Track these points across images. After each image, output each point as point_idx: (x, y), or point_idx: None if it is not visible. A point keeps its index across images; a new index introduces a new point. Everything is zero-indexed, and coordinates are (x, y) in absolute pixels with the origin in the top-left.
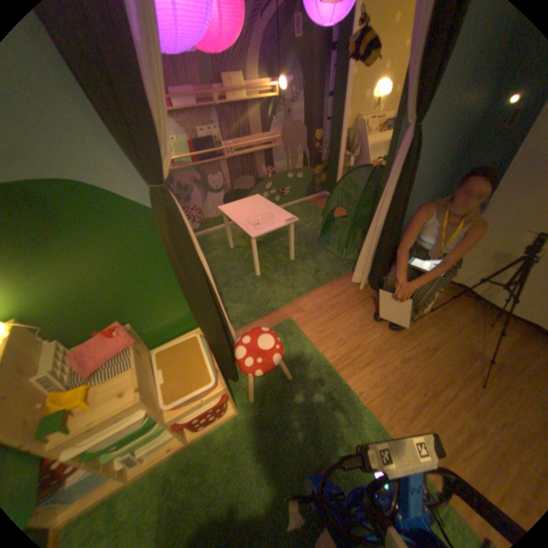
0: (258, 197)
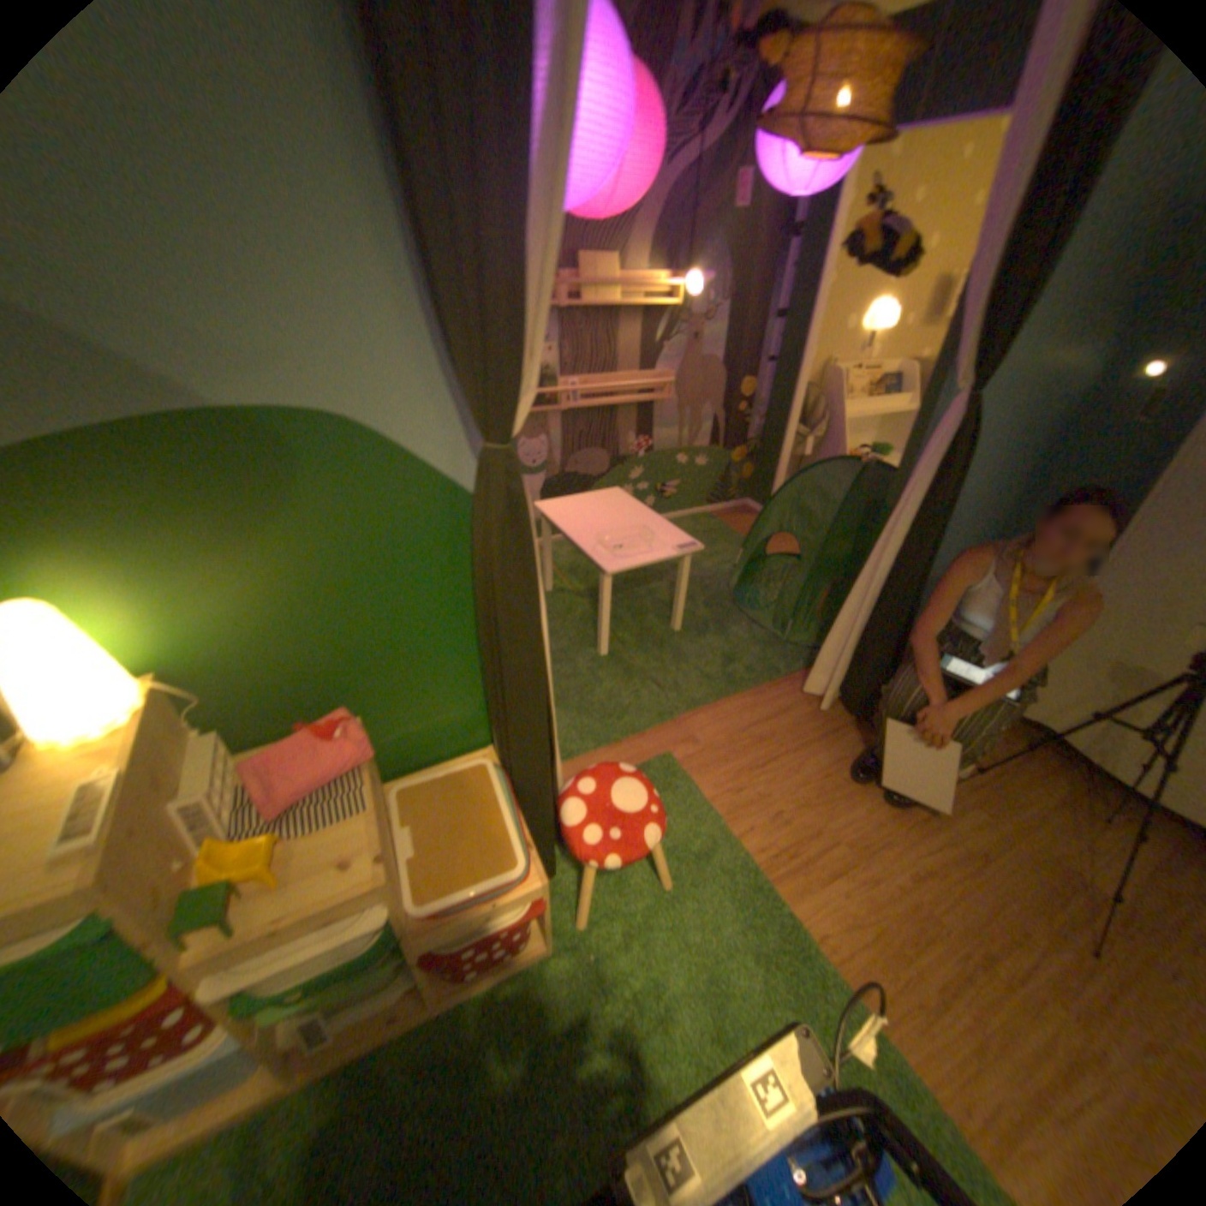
0: (618, 494)
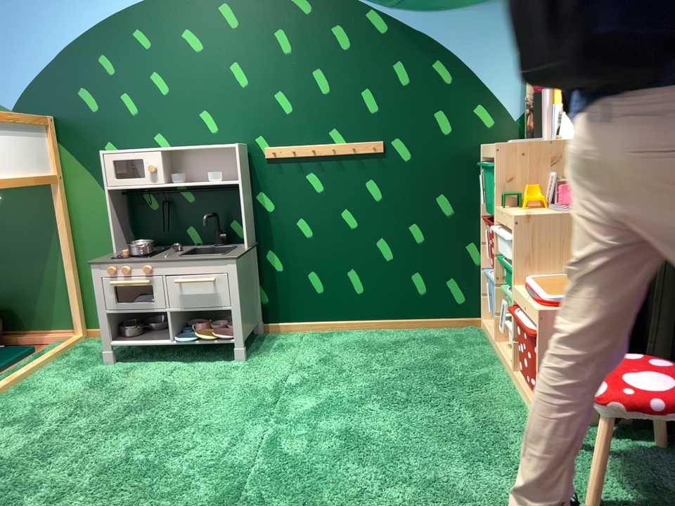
0: None
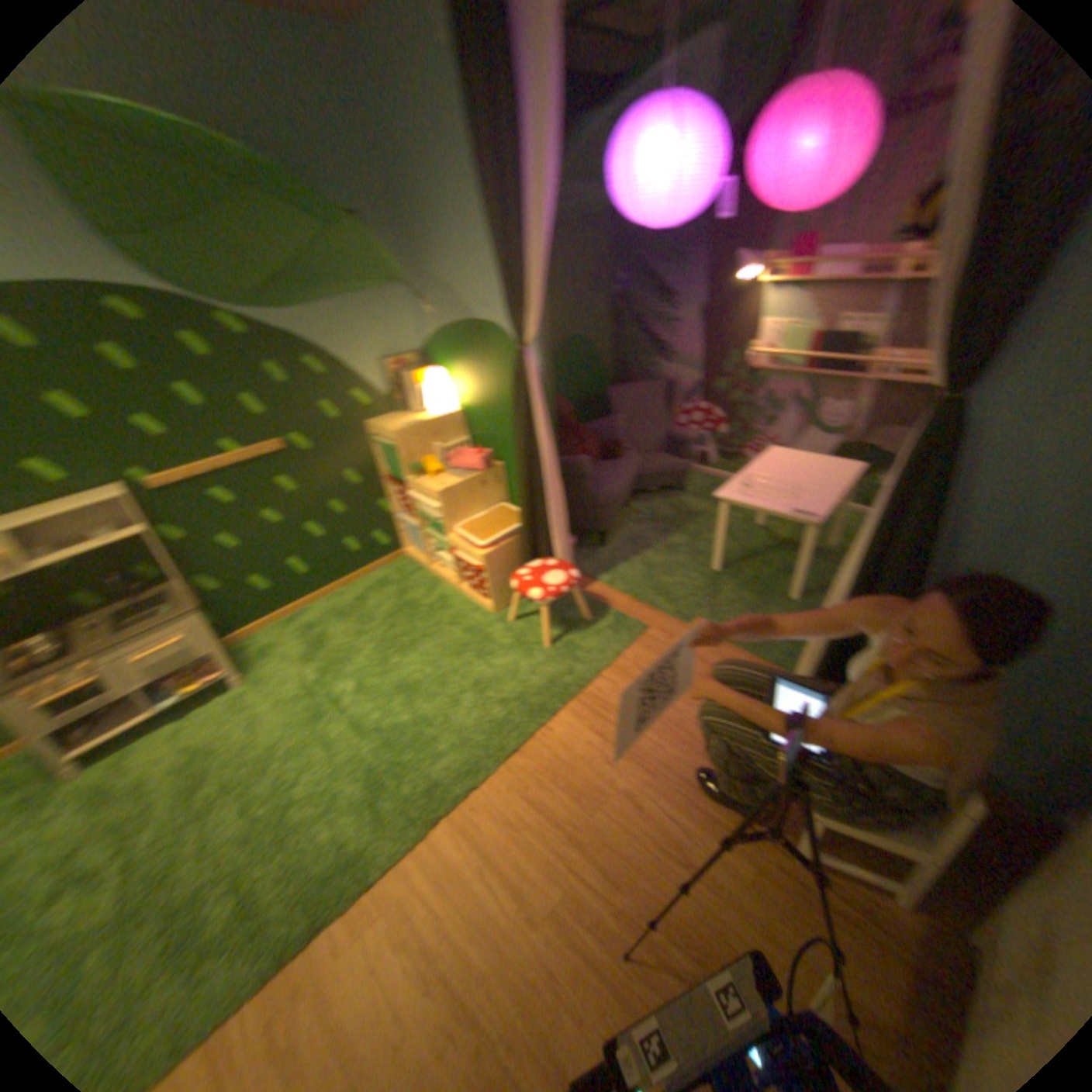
0: (854, 468)
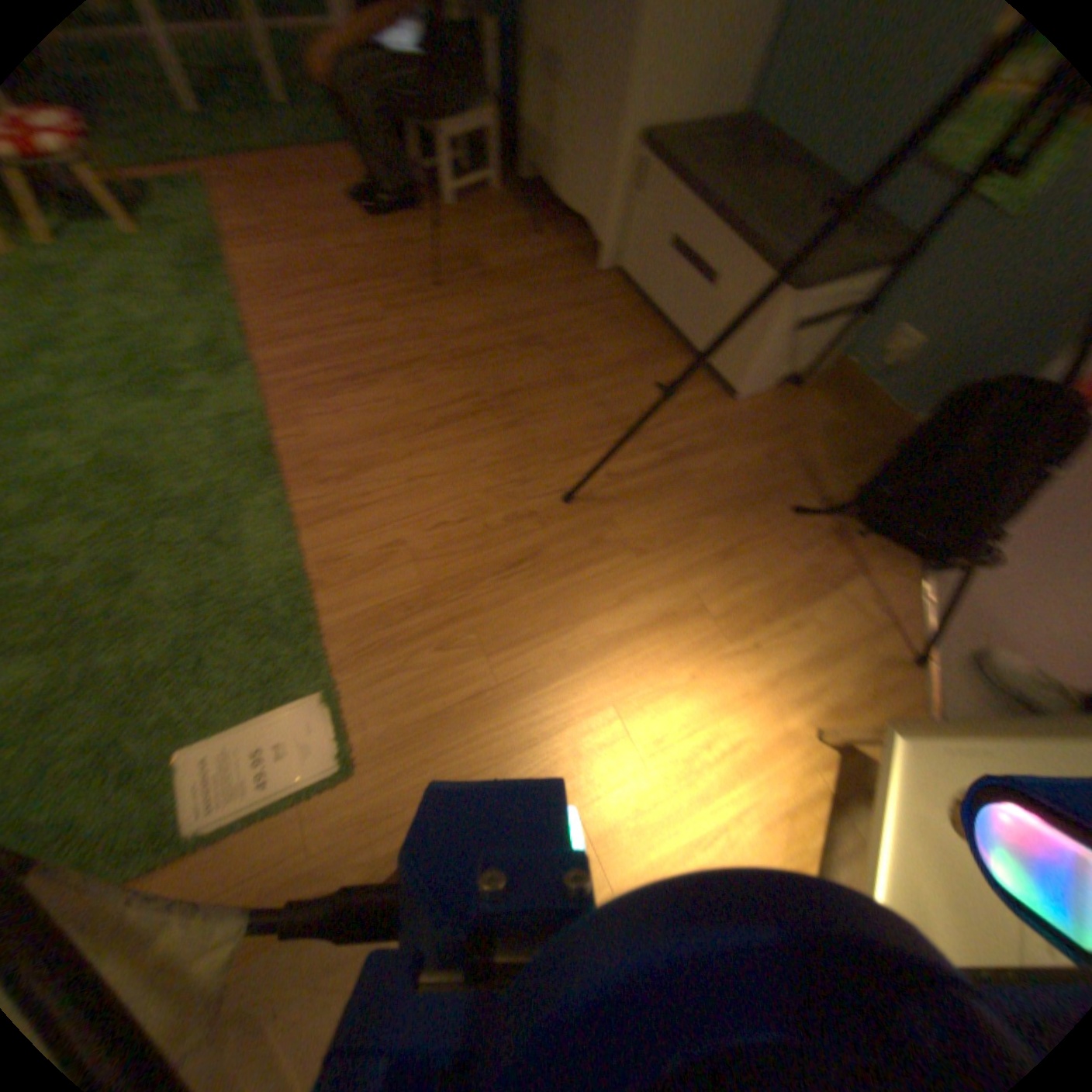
0: None
